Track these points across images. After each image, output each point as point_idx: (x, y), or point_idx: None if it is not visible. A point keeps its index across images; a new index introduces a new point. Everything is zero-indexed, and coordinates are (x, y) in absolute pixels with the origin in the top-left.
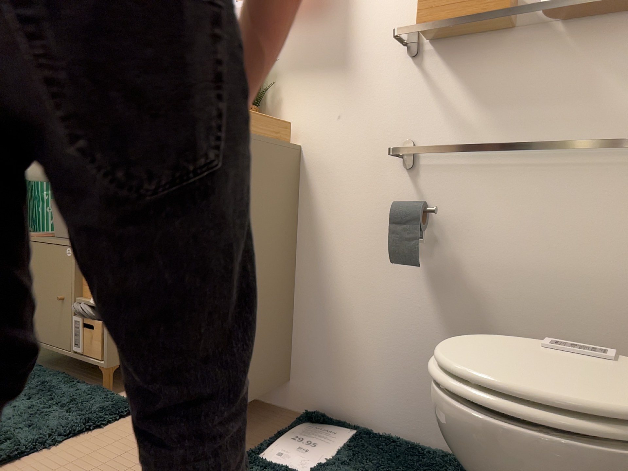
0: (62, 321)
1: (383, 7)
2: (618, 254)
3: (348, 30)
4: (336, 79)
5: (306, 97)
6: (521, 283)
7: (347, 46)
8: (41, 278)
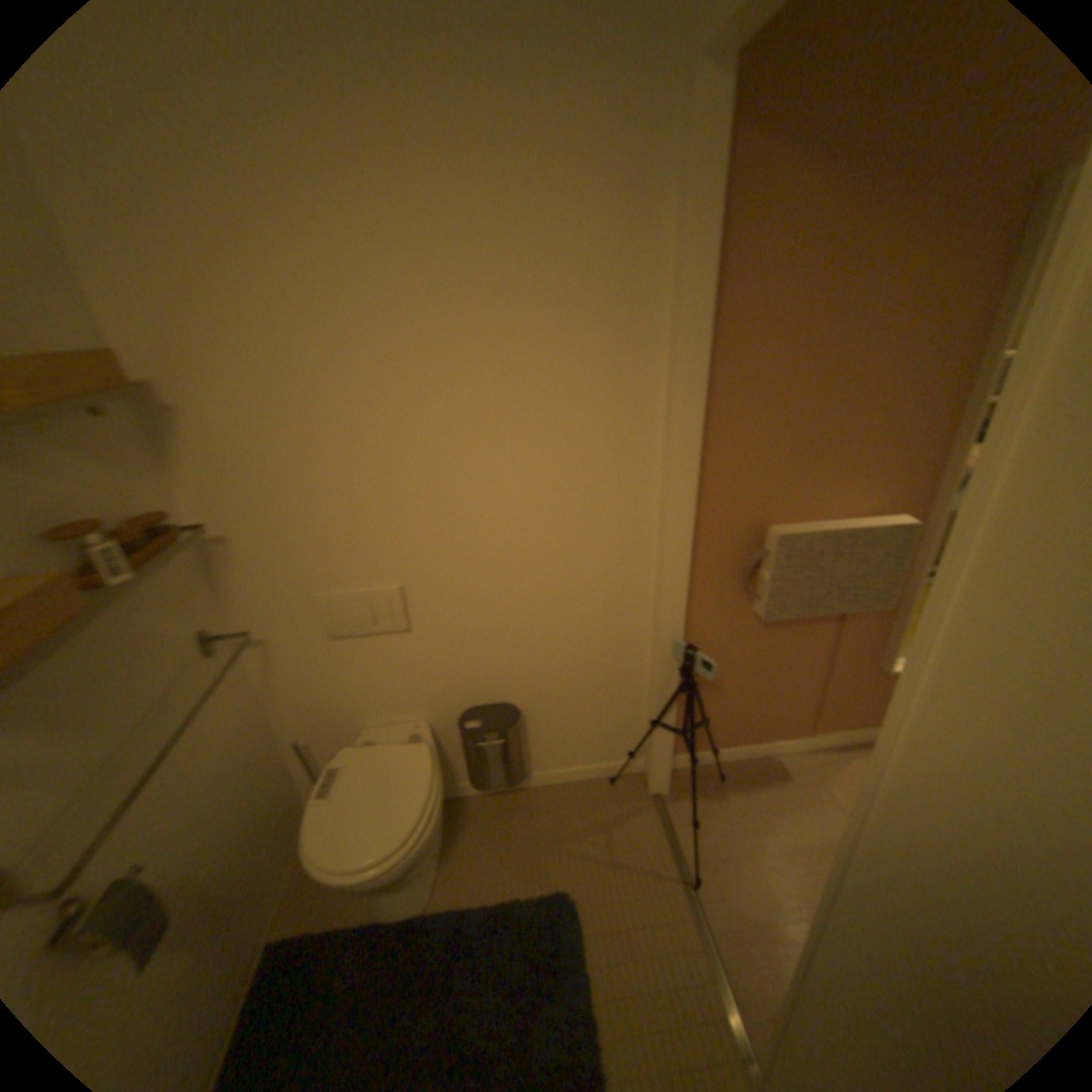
0: None
1: None
2: (223, 733)
3: None
4: None
5: None
6: (194, 827)
7: None
8: None
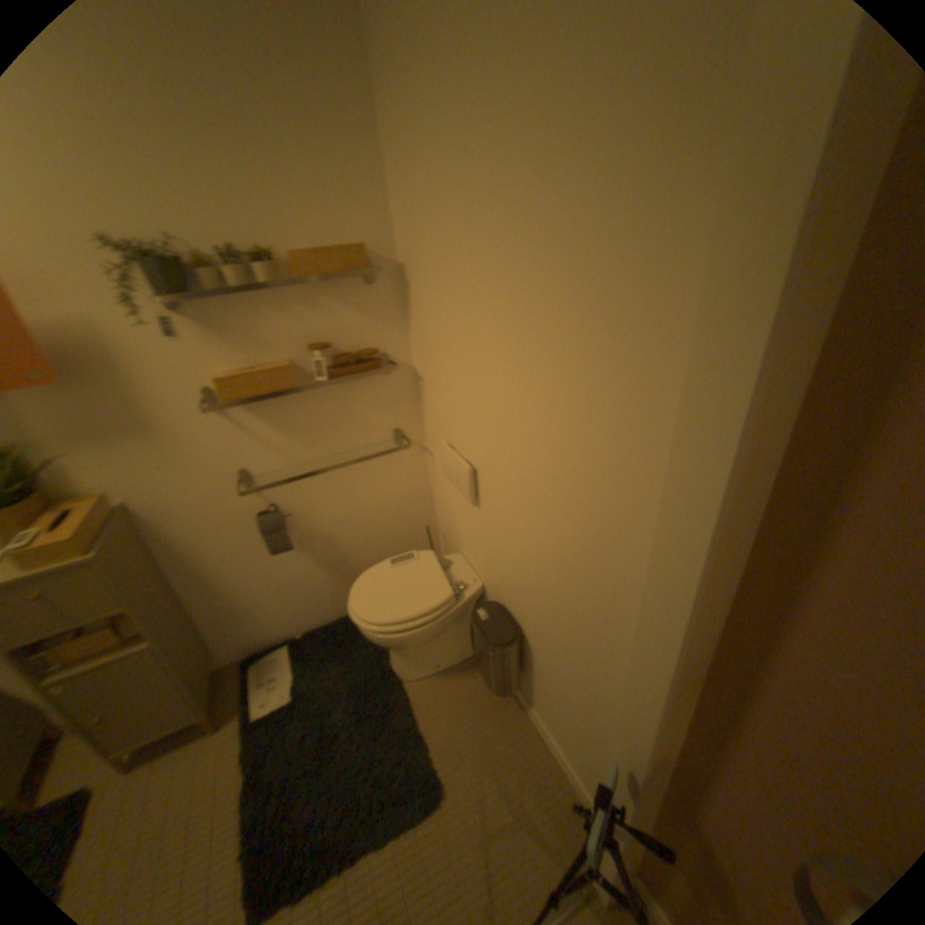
0: None
1: (158, 371)
2: (389, 490)
3: (121, 394)
4: (130, 439)
5: (98, 461)
6: (348, 523)
7: (129, 408)
8: None
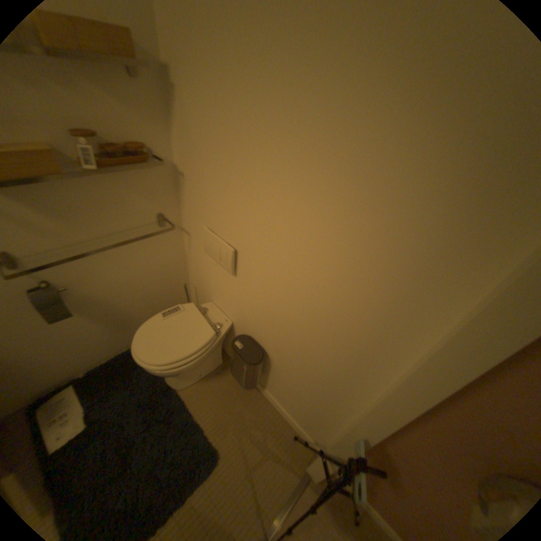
0: None
1: None
2: (154, 260)
3: None
4: None
5: None
6: (120, 287)
7: None
8: None
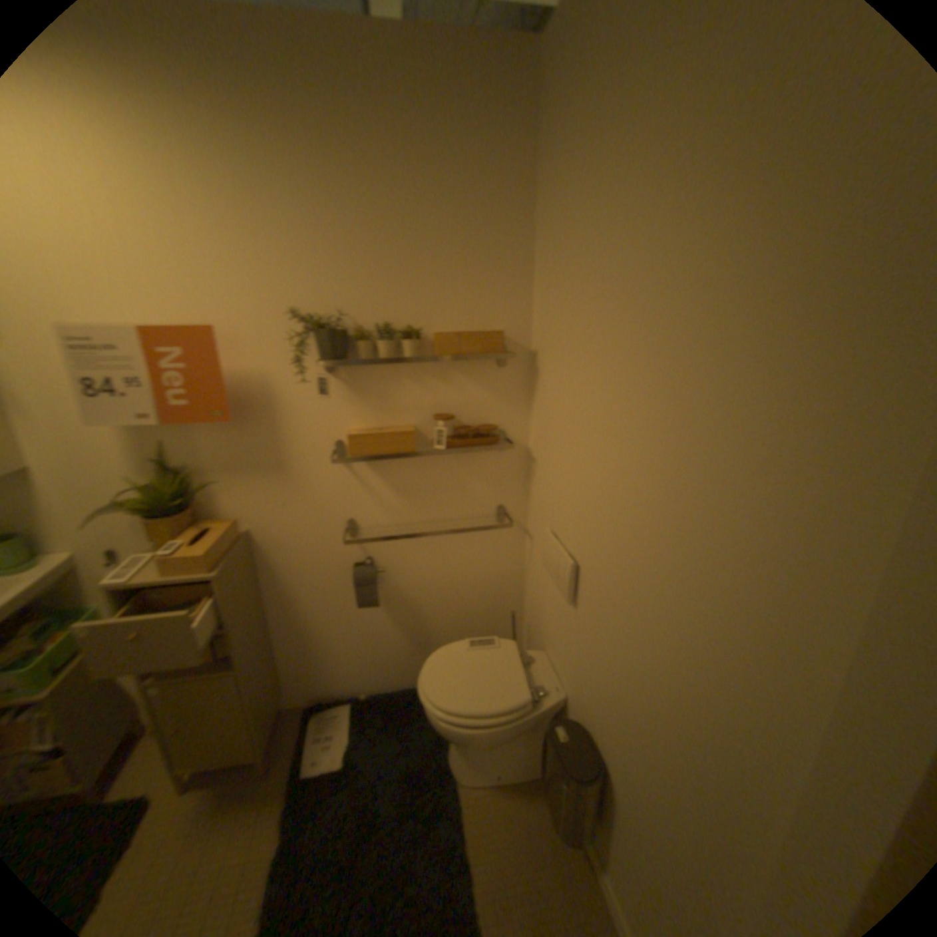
0: None
1: (307, 421)
2: (481, 566)
3: (274, 437)
4: (270, 476)
5: (242, 491)
6: (435, 591)
7: (276, 450)
8: None
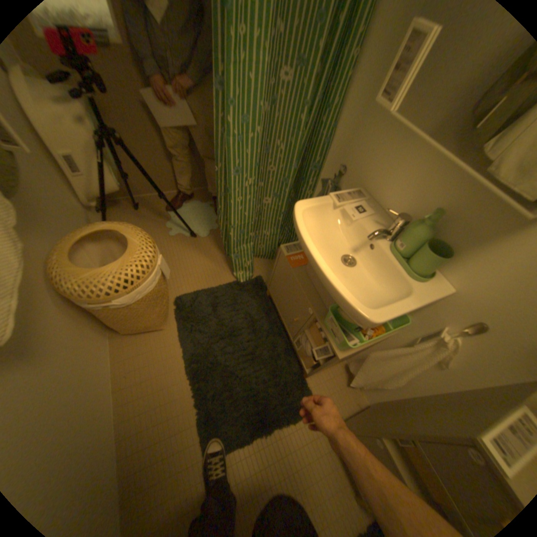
0: (293, 325)
1: None
2: None
3: None
4: None
5: None
6: None
7: None
8: (288, 290)
